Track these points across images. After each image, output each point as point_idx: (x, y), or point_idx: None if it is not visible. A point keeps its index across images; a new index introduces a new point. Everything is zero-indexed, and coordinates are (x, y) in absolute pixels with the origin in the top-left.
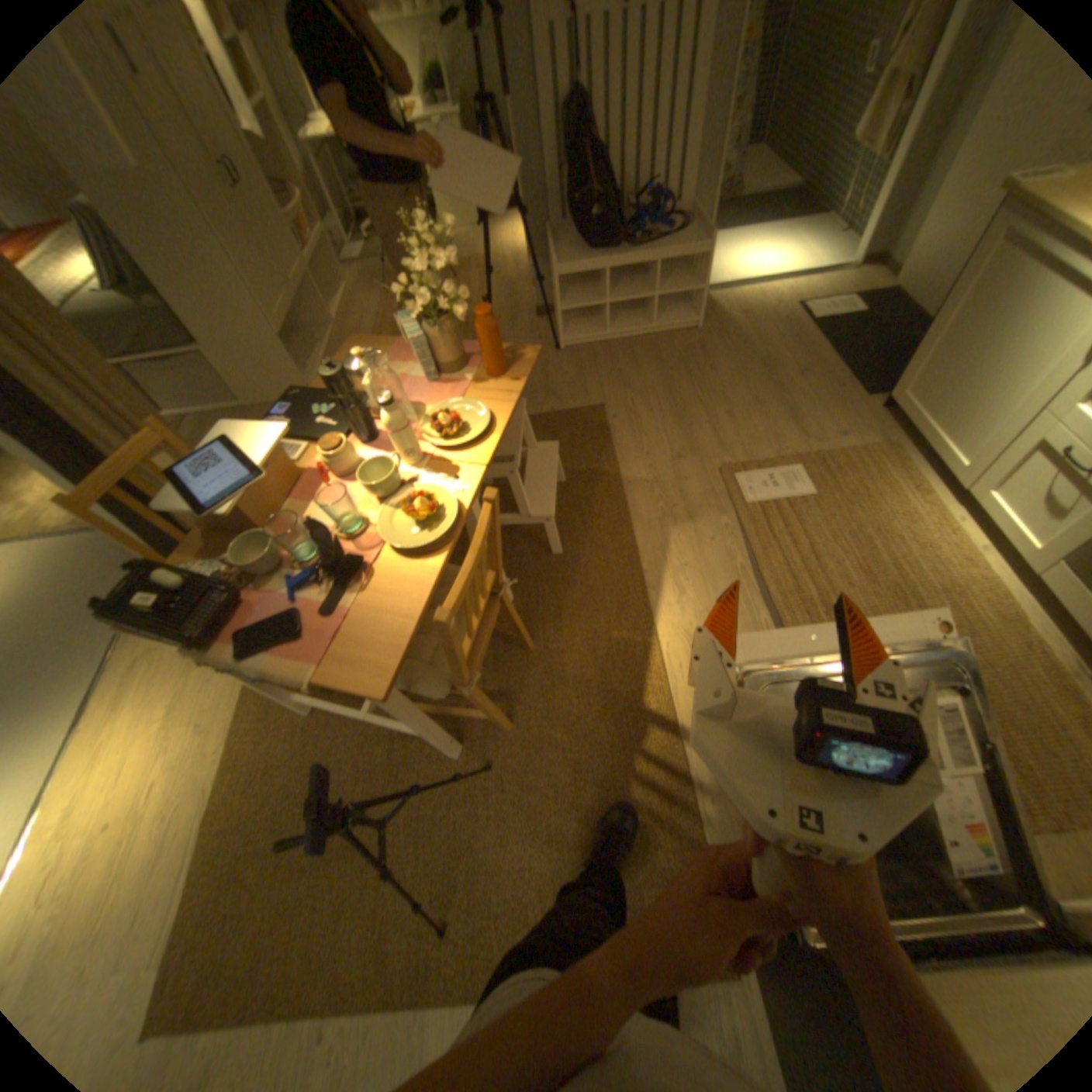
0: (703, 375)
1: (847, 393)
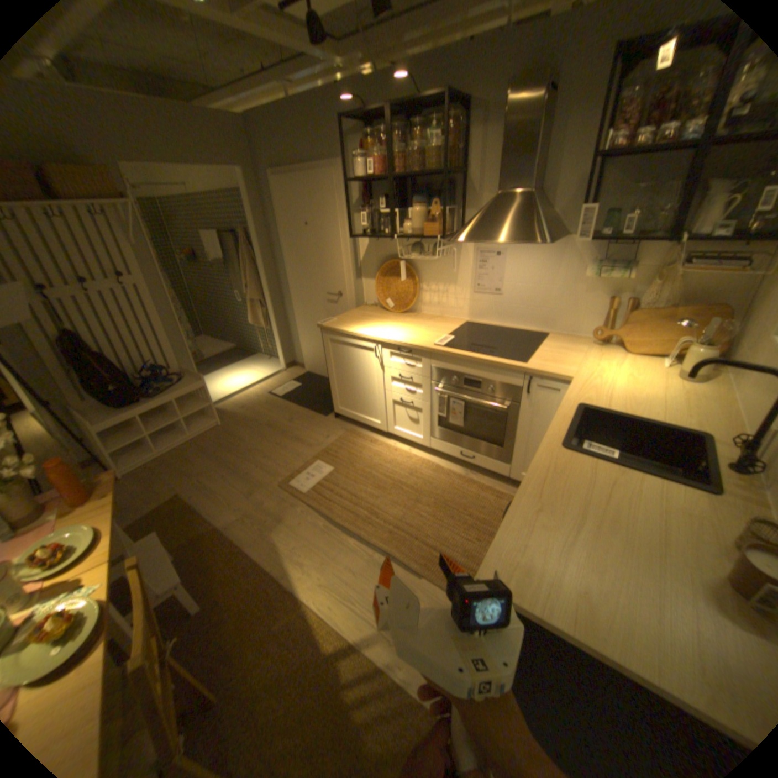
0: (238, 445)
1: (316, 419)
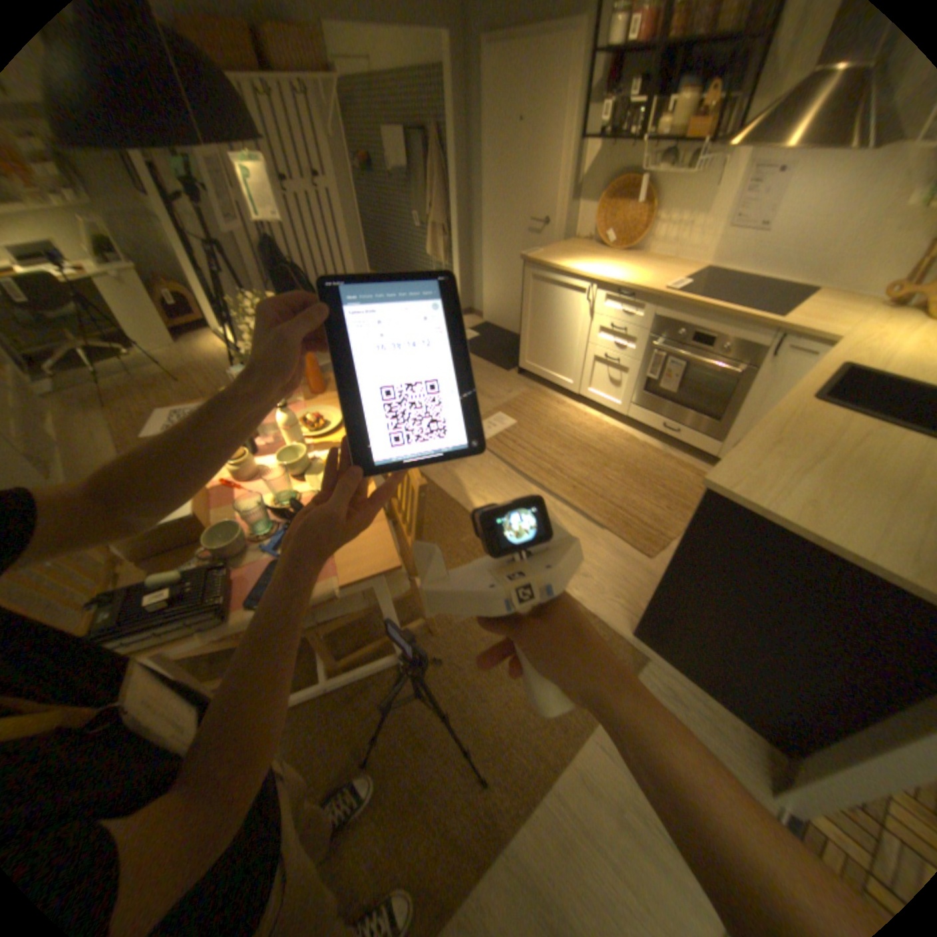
0: None
1: (496, 373)
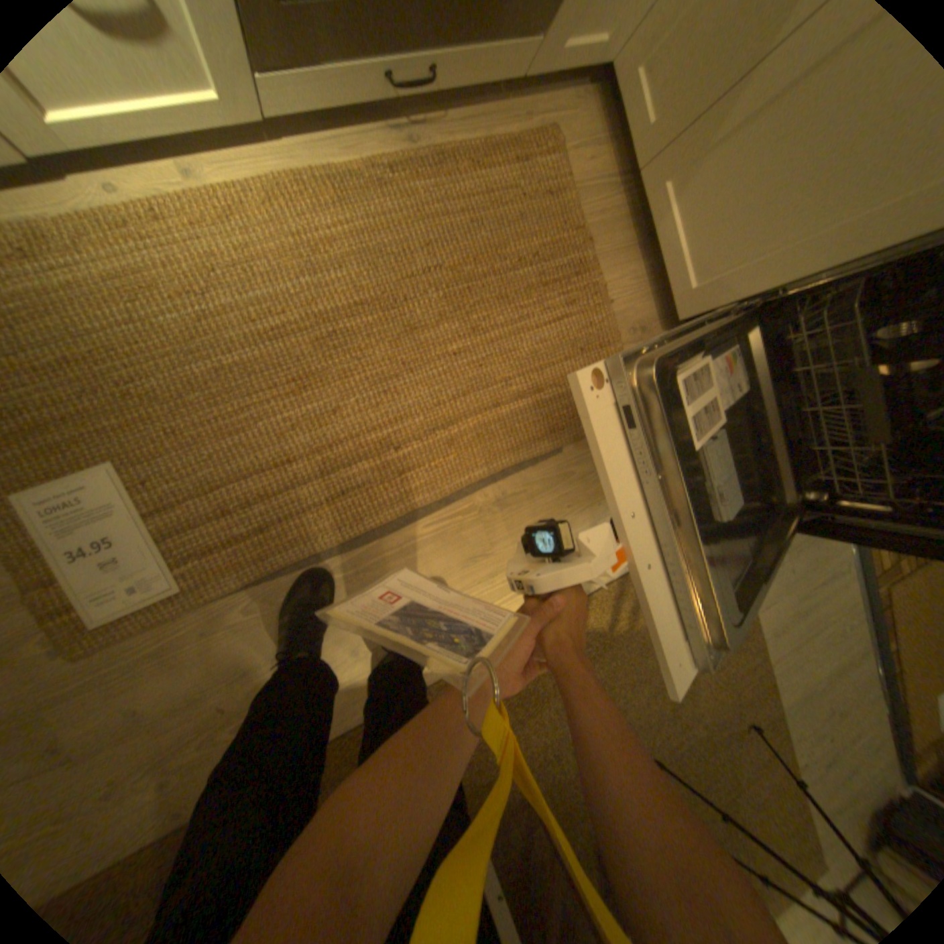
0: None
1: None
